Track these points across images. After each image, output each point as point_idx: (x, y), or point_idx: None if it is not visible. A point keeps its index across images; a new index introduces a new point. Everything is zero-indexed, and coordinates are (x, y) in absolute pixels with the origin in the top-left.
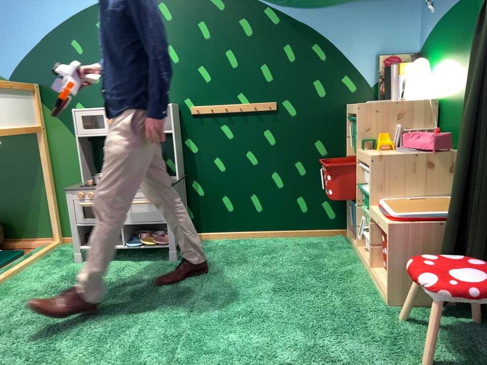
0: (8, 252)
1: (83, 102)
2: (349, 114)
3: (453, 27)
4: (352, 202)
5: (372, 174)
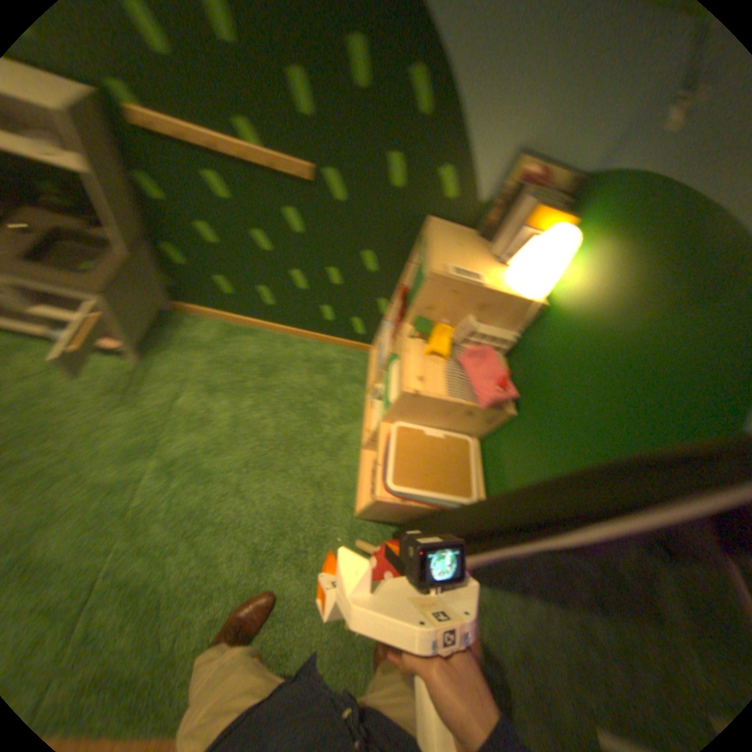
0: None
1: None
2: (425, 237)
3: (660, 239)
4: (379, 351)
5: (393, 405)
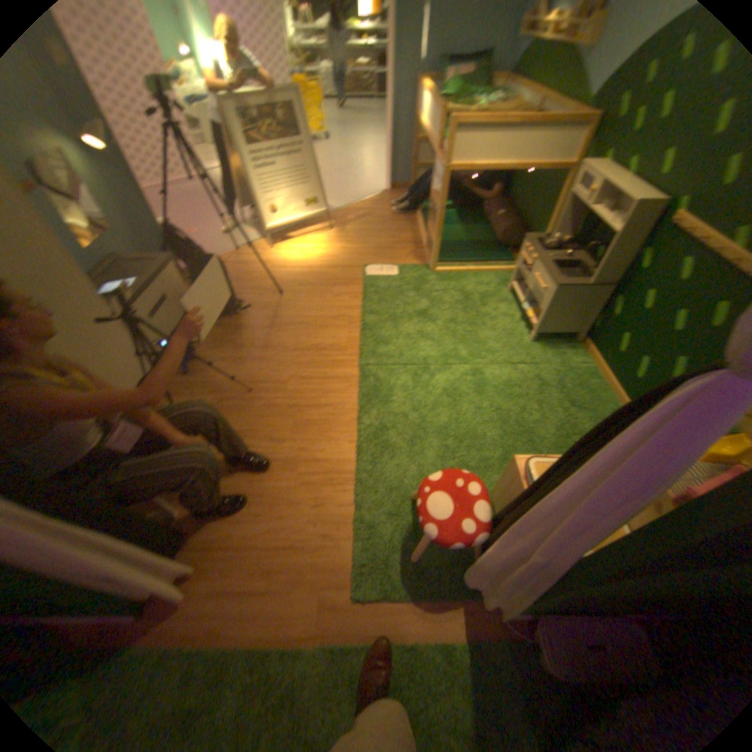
0: (513, 255)
1: (611, 153)
2: None
3: None
4: None
5: None
